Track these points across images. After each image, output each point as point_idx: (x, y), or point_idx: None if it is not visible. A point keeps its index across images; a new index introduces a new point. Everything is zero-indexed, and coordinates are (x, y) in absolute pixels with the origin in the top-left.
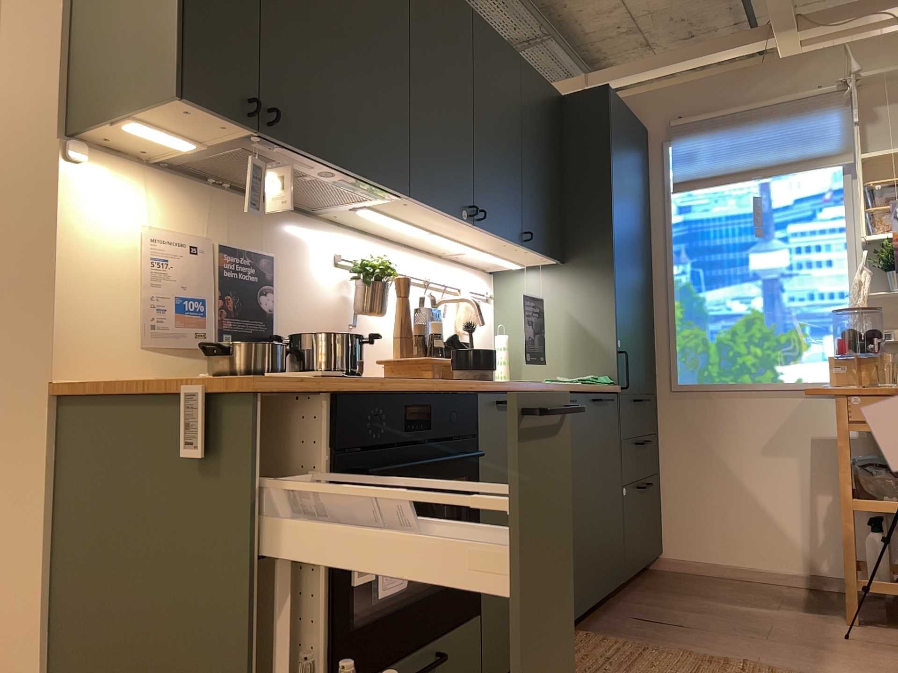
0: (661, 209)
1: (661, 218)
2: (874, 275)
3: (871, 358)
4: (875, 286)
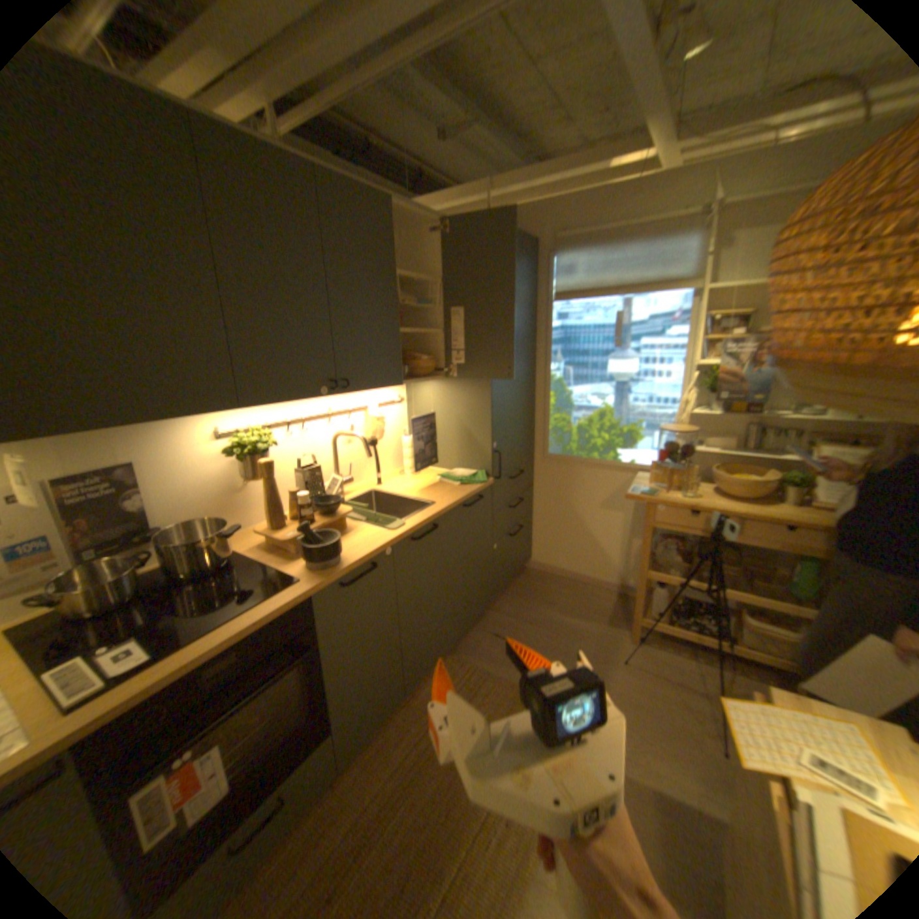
0: (545, 313)
1: (544, 321)
2: (703, 388)
3: (684, 465)
4: (702, 397)
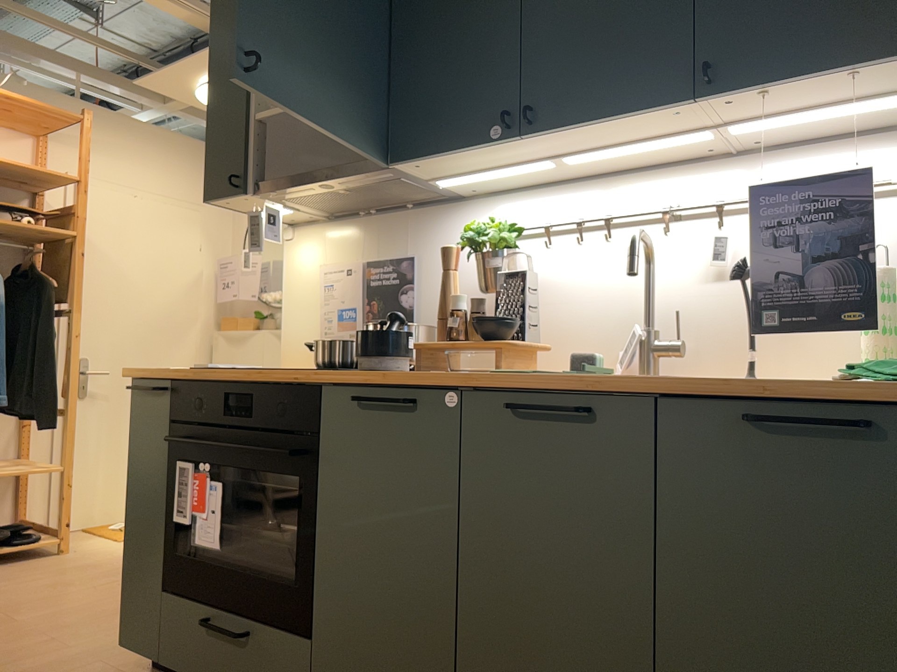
0: None
1: None
2: None
3: None
4: None
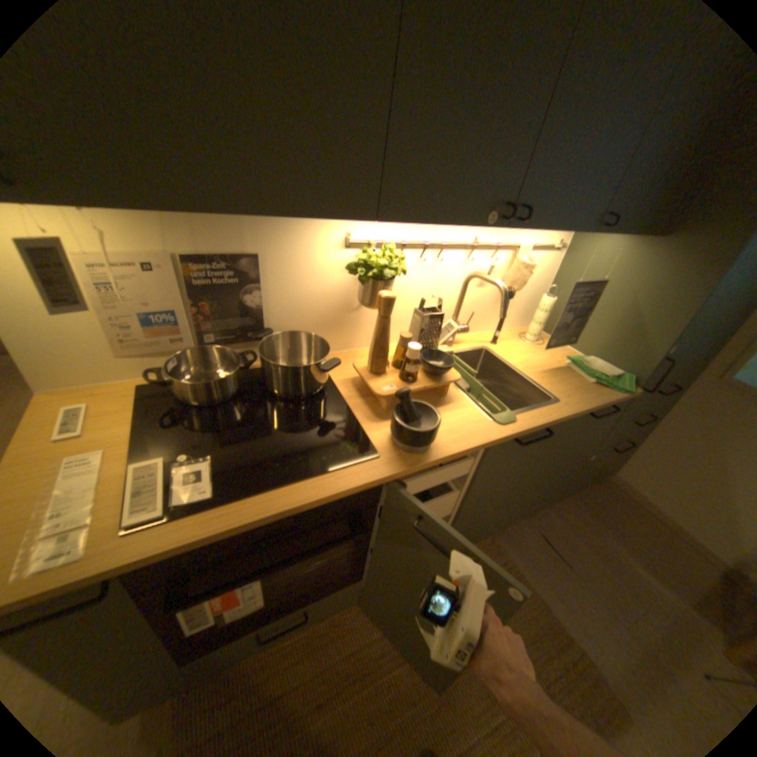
0: None
1: None
2: None
3: None
4: None
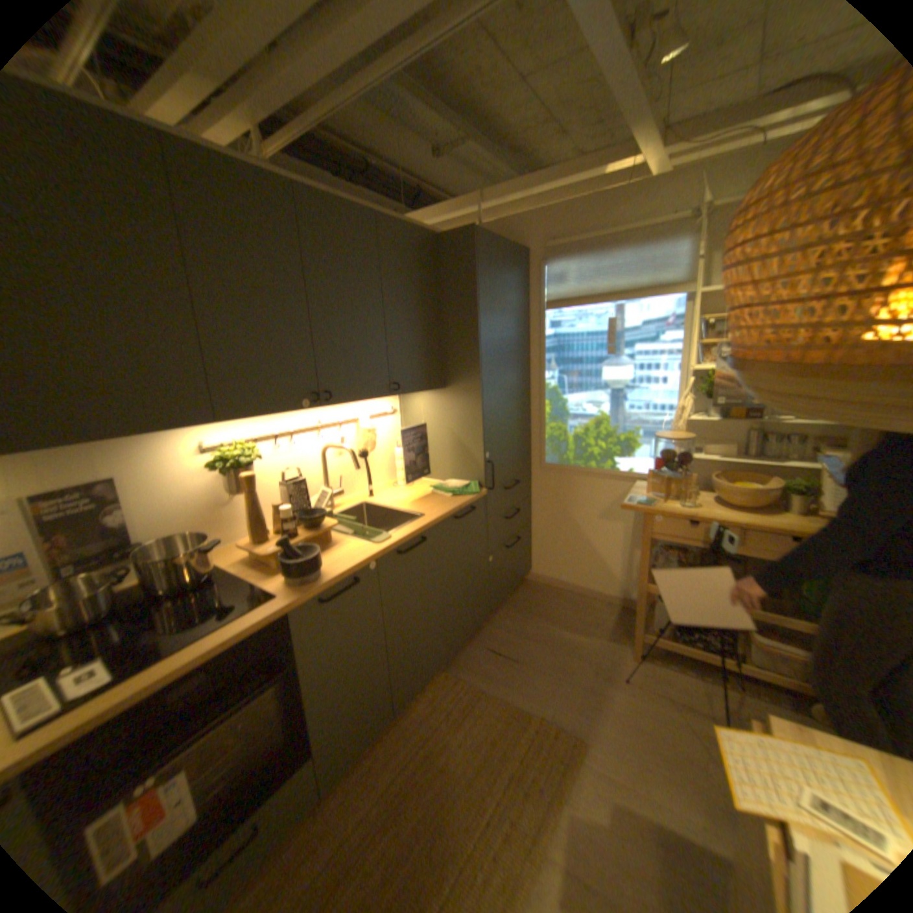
0: (537, 322)
1: (537, 331)
2: (700, 394)
3: (682, 474)
4: (699, 403)
